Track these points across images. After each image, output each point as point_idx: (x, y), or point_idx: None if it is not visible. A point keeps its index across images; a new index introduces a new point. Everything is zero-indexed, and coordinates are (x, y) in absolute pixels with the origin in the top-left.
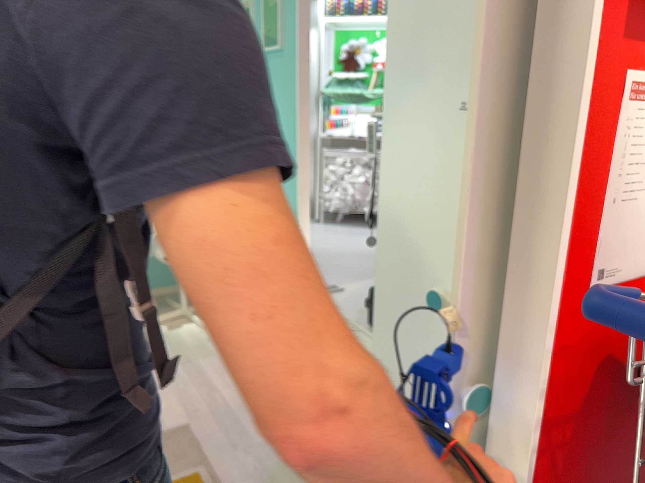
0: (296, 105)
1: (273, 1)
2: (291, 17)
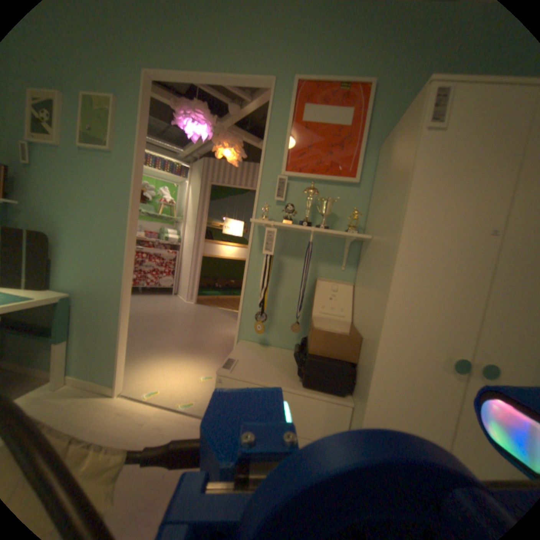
0: (128, 204)
1: (103, 108)
2: (128, 129)
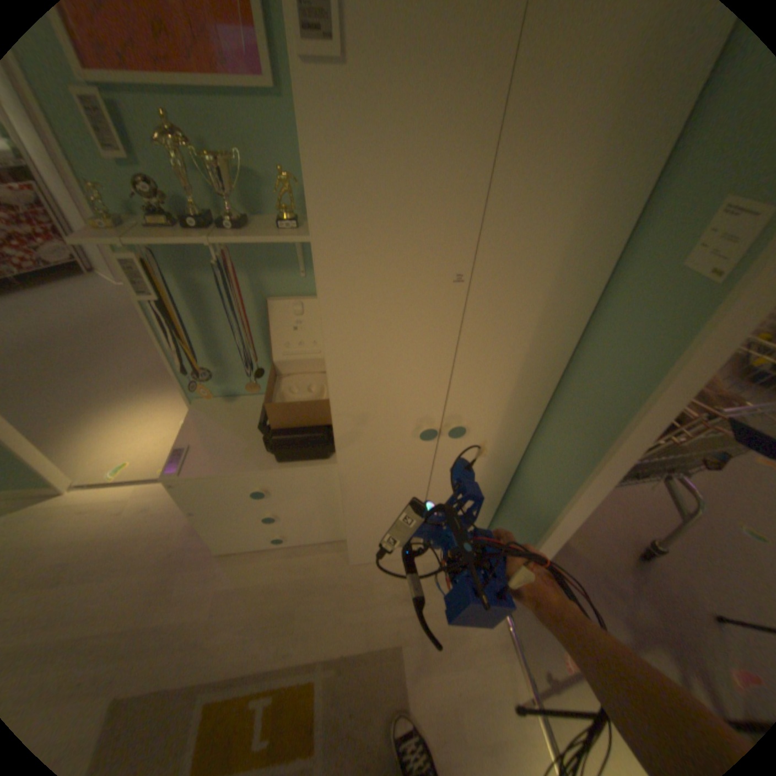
0: None
1: None
2: None
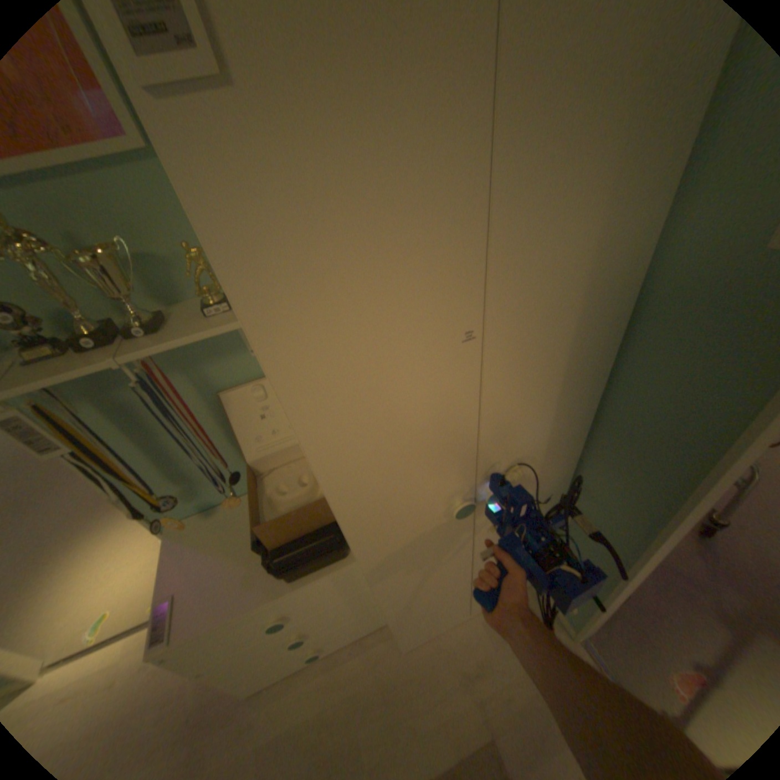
0: None
1: None
2: None
